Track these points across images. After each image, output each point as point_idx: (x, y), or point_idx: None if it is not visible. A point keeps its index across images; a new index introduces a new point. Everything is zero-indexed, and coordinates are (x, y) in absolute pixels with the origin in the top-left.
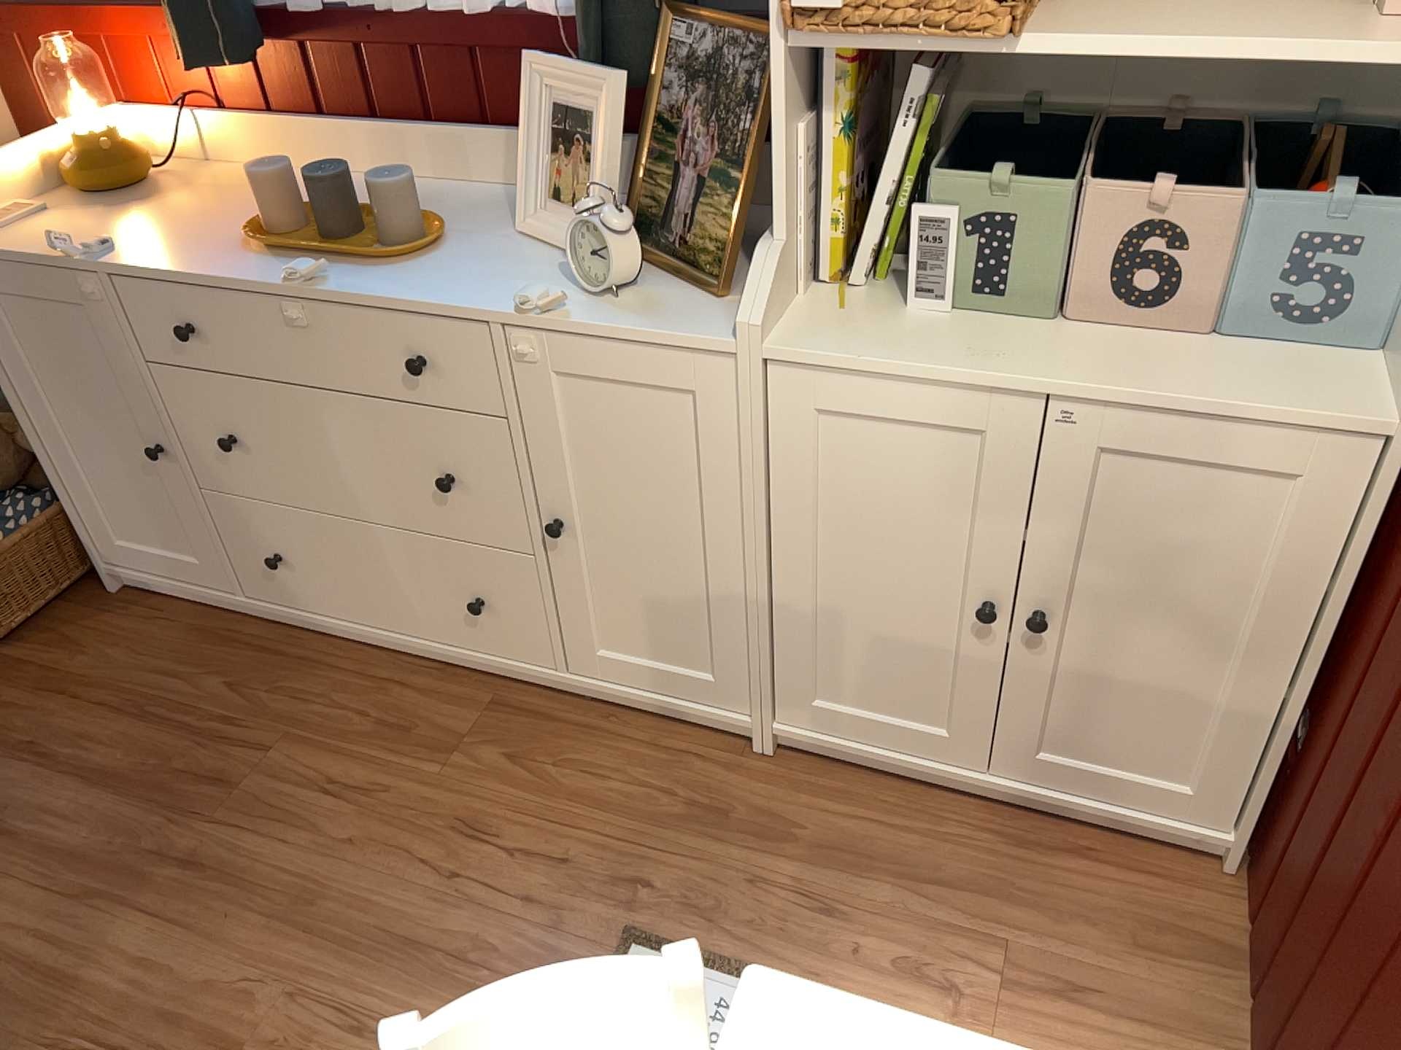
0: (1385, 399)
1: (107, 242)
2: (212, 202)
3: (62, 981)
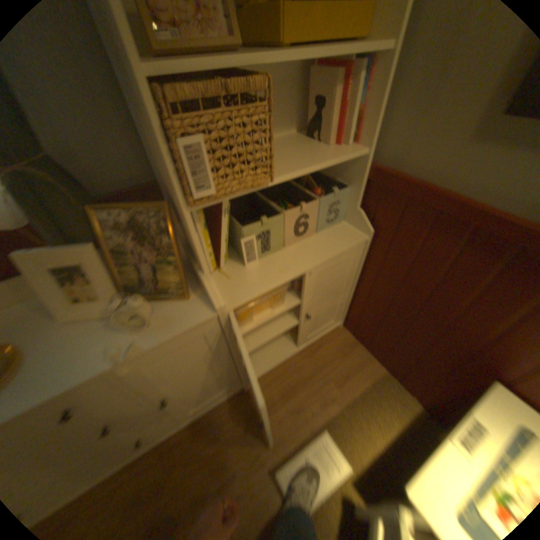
0: (360, 233)
1: None
2: None
3: None
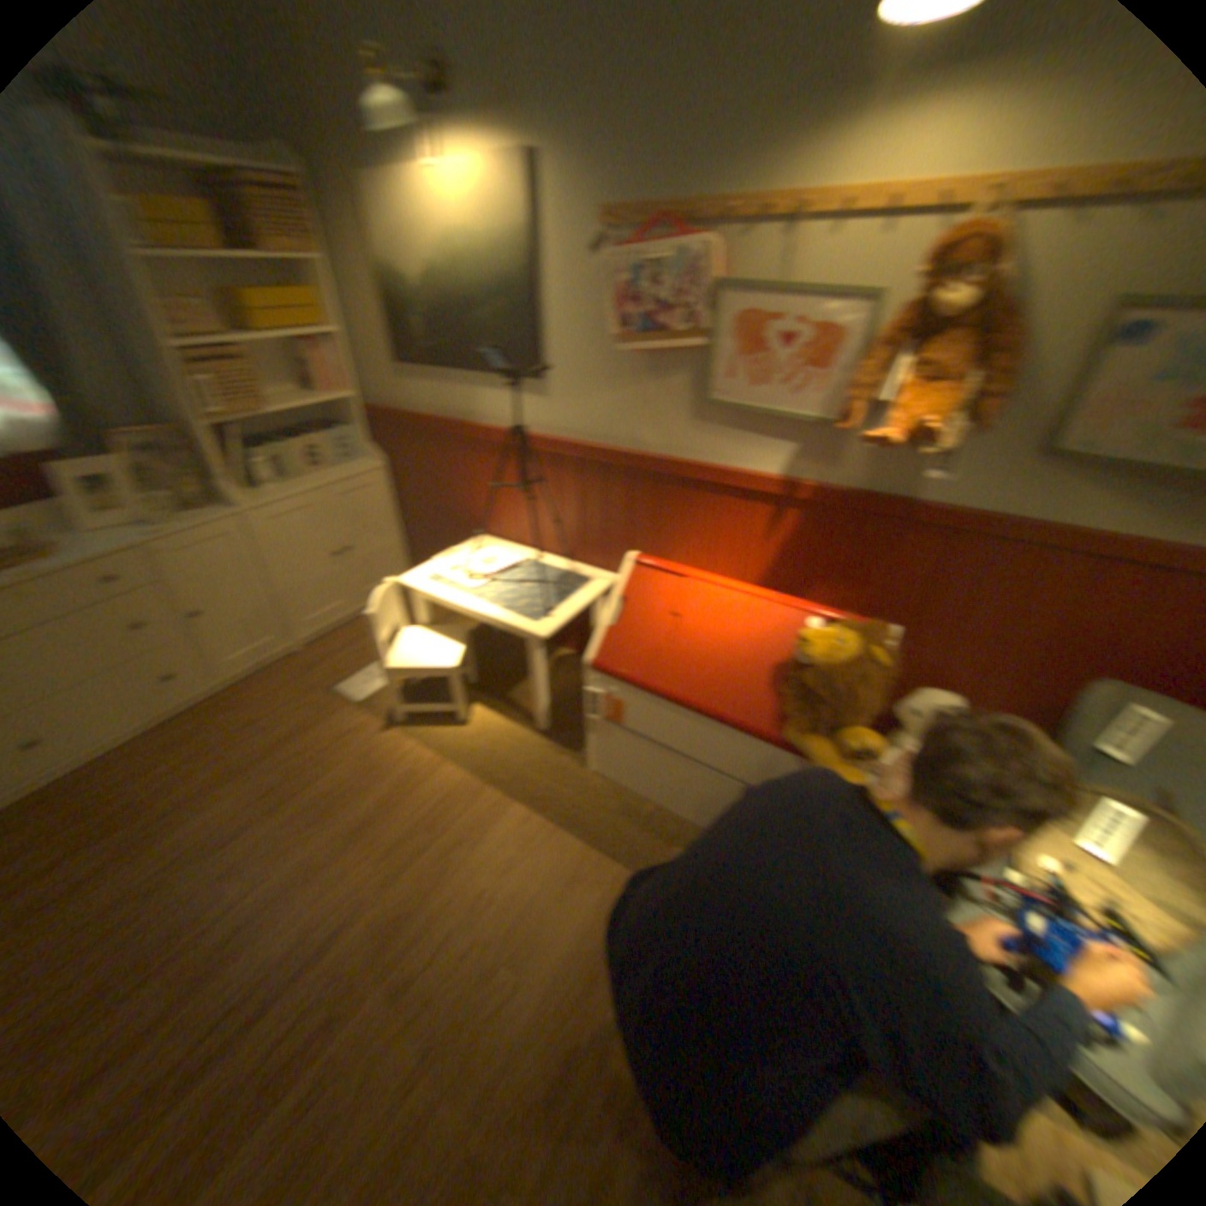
0: (369, 465)
1: None
2: None
3: (172, 862)
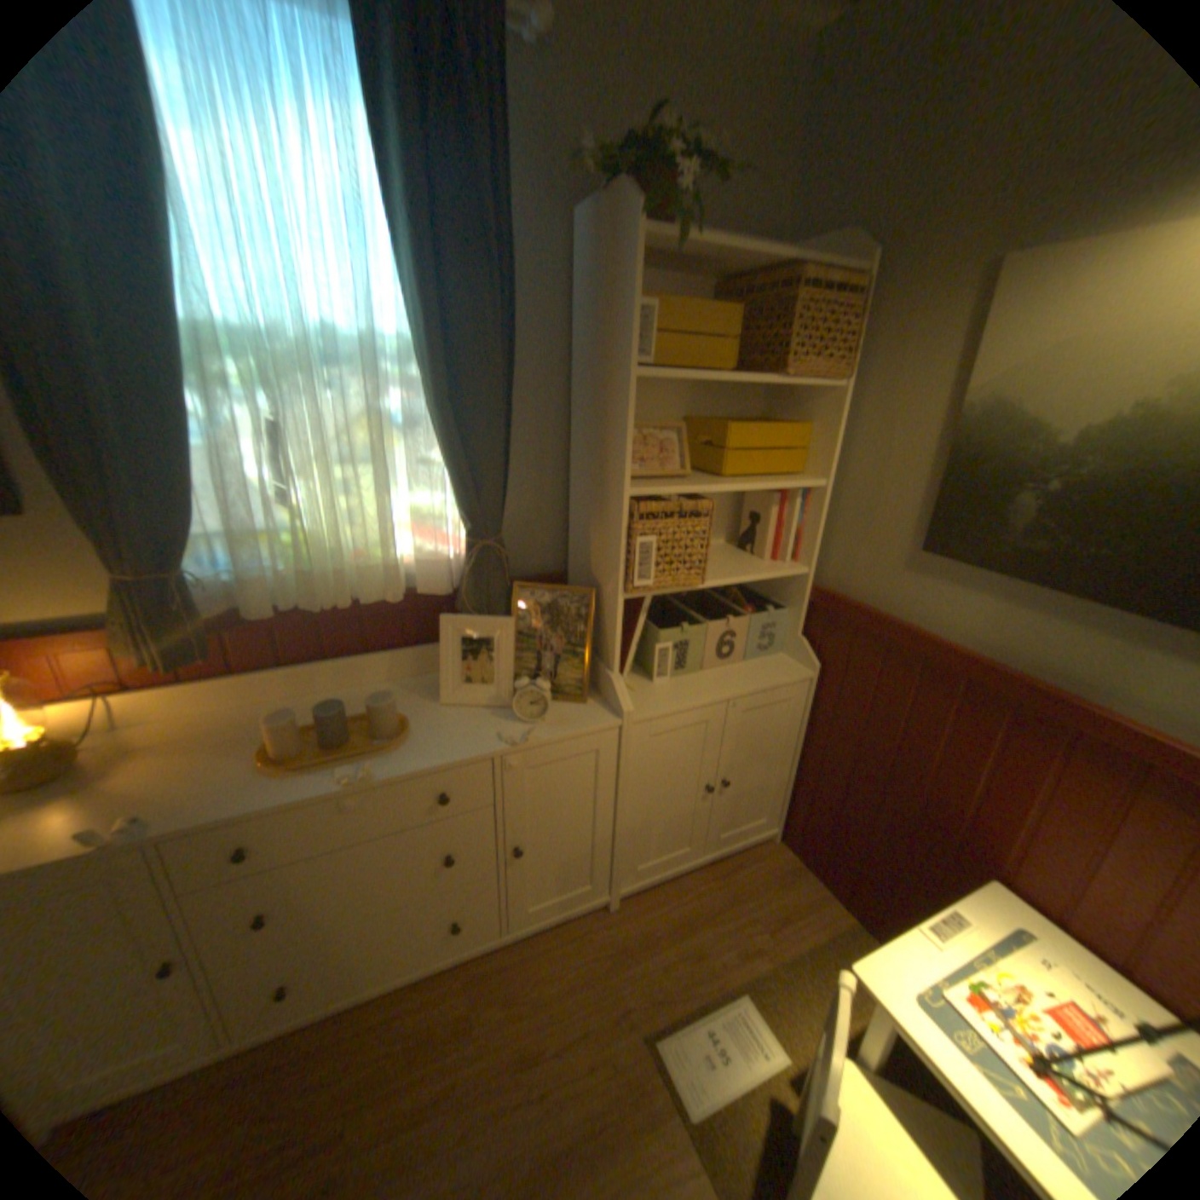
0: (802, 670)
1: (132, 820)
2: (172, 757)
3: None
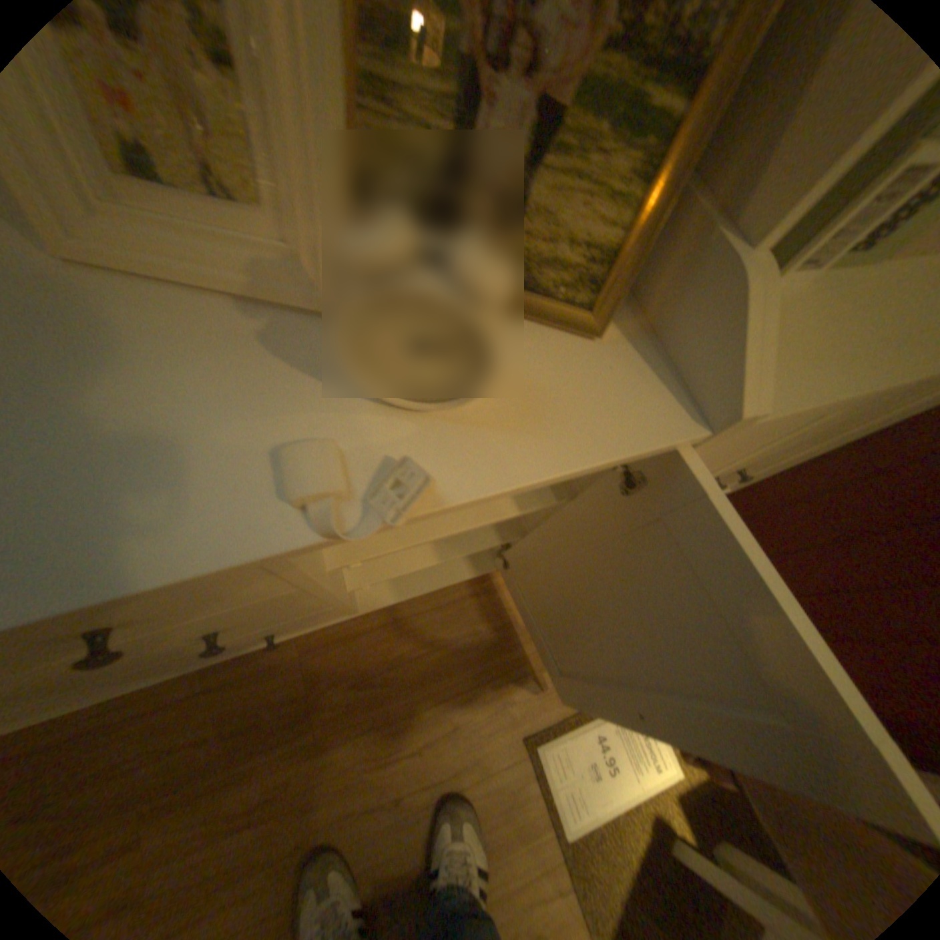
0: None
1: None
2: None
3: None
